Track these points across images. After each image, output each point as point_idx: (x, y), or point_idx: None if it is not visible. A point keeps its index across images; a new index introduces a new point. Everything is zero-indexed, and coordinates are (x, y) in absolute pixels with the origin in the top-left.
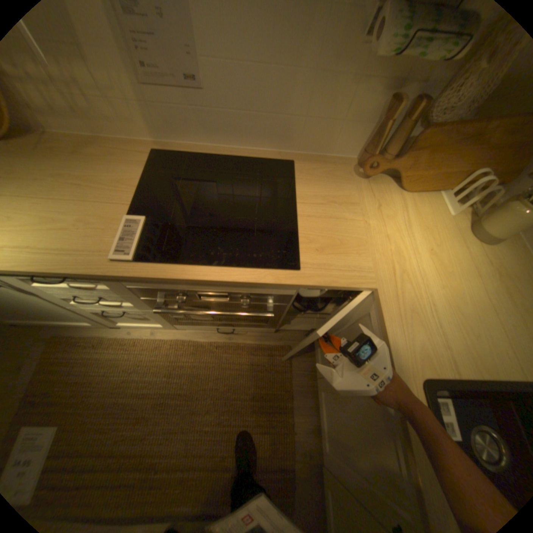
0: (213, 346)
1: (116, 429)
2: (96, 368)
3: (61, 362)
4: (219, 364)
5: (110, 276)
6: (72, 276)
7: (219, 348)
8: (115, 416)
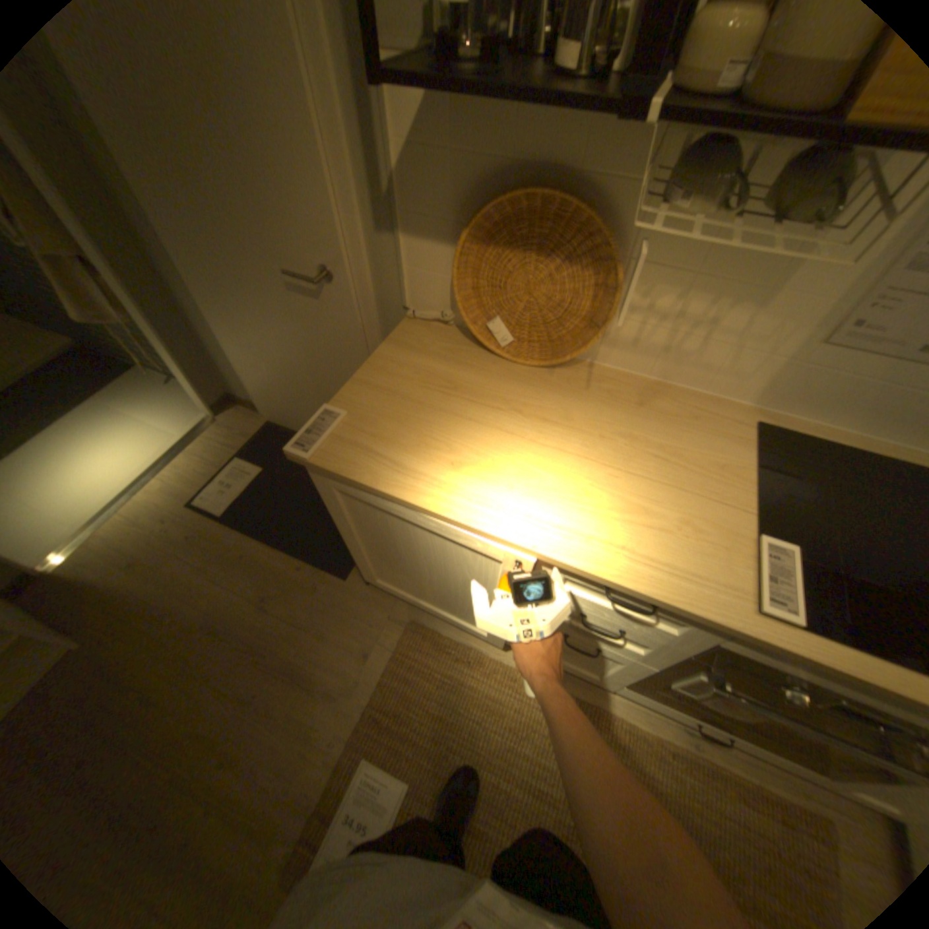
0: (668, 751)
1: (494, 839)
2: (470, 704)
3: (422, 671)
4: (680, 795)
5: (768, 643)
6: (695, 619)
7: (680, 760)
8: (493, 812)
